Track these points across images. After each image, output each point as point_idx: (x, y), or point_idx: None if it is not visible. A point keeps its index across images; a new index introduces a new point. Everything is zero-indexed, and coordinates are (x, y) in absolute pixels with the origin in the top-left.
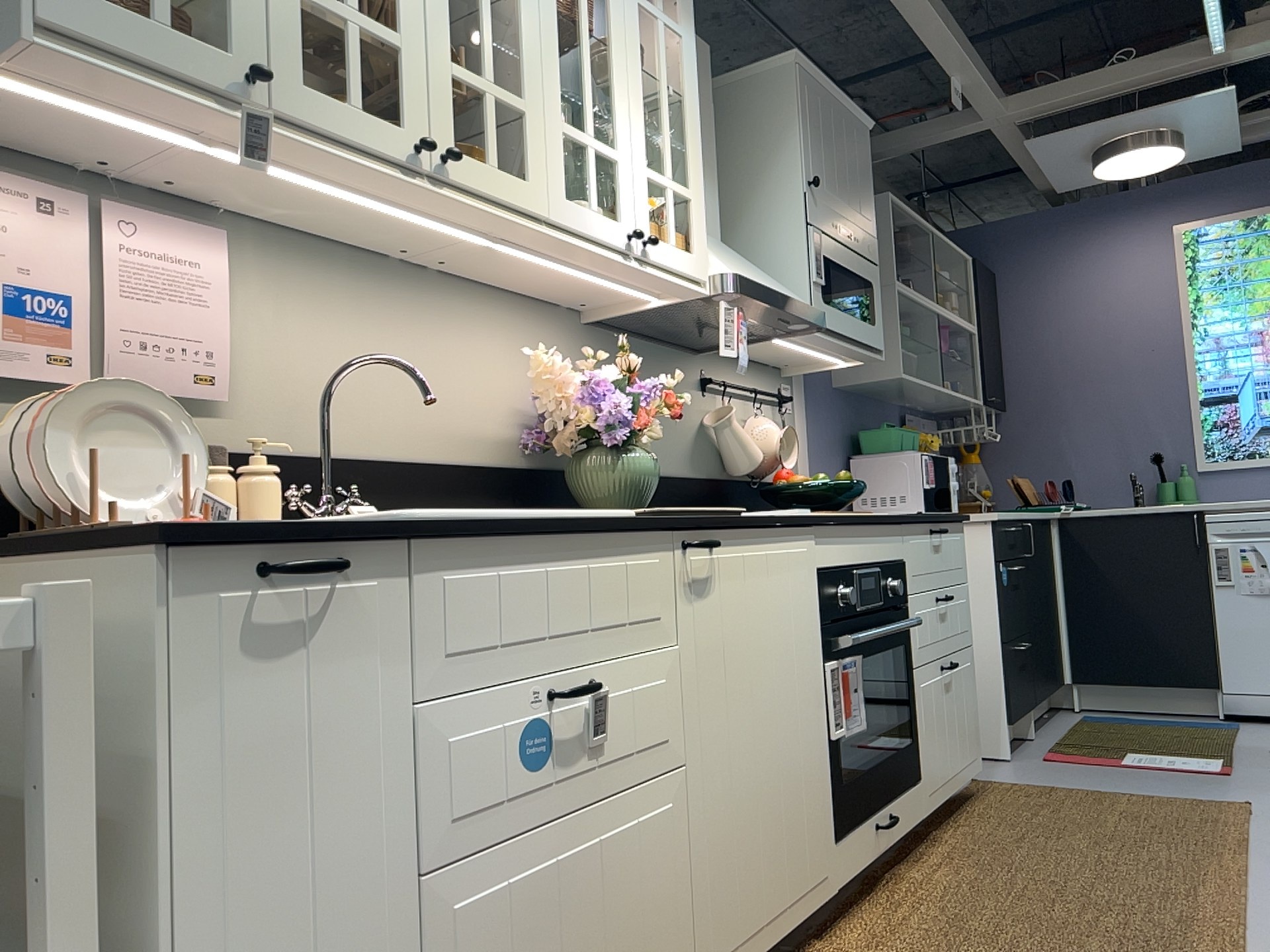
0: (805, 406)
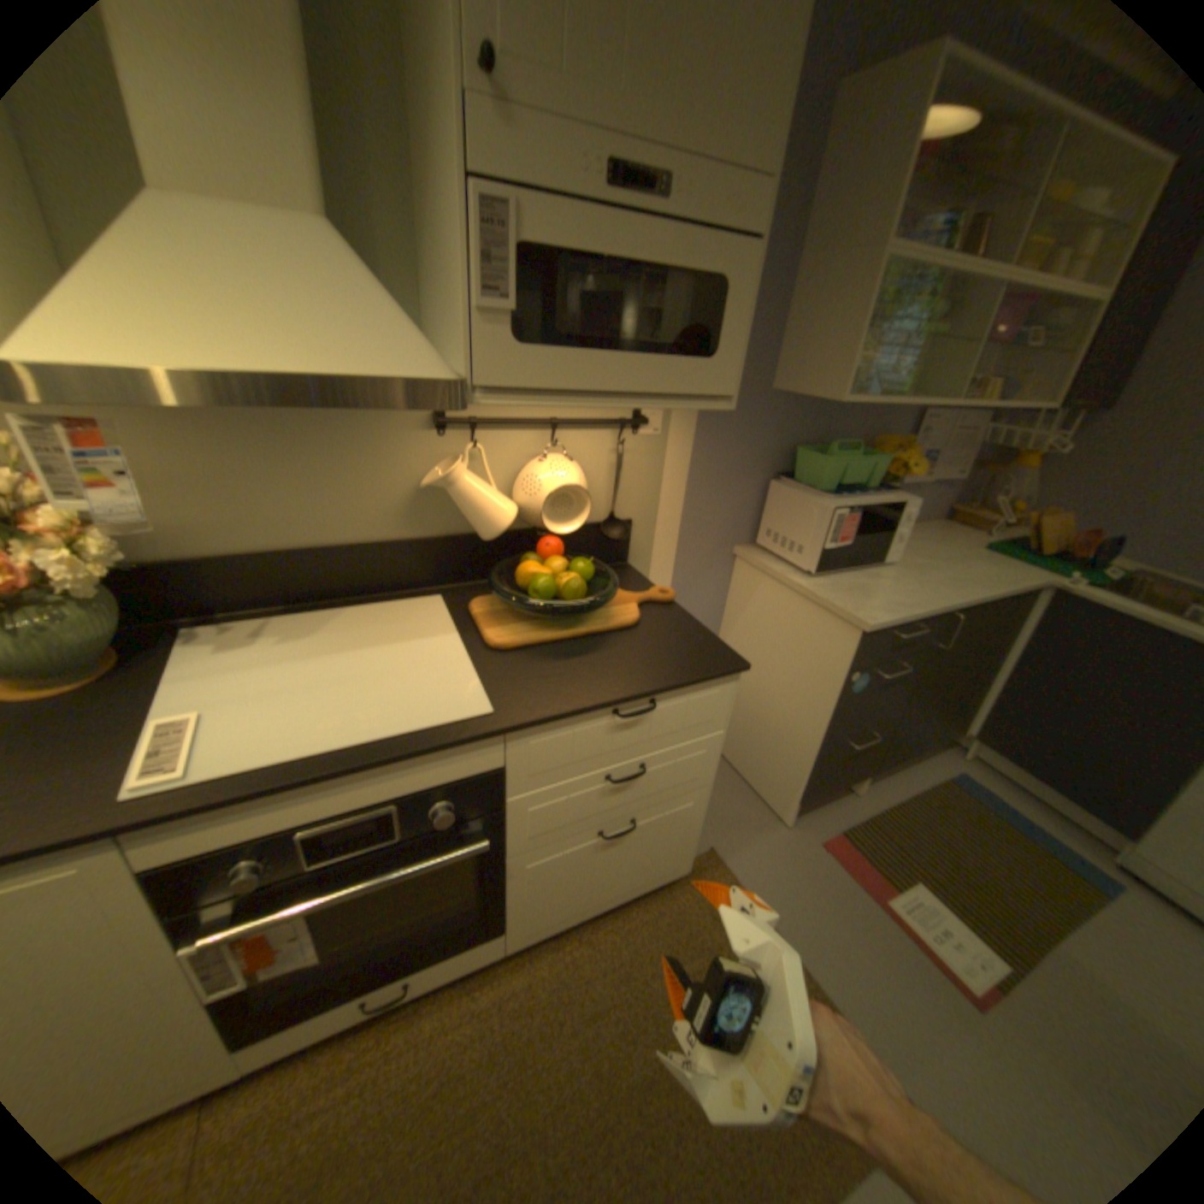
0: (686, 422)
